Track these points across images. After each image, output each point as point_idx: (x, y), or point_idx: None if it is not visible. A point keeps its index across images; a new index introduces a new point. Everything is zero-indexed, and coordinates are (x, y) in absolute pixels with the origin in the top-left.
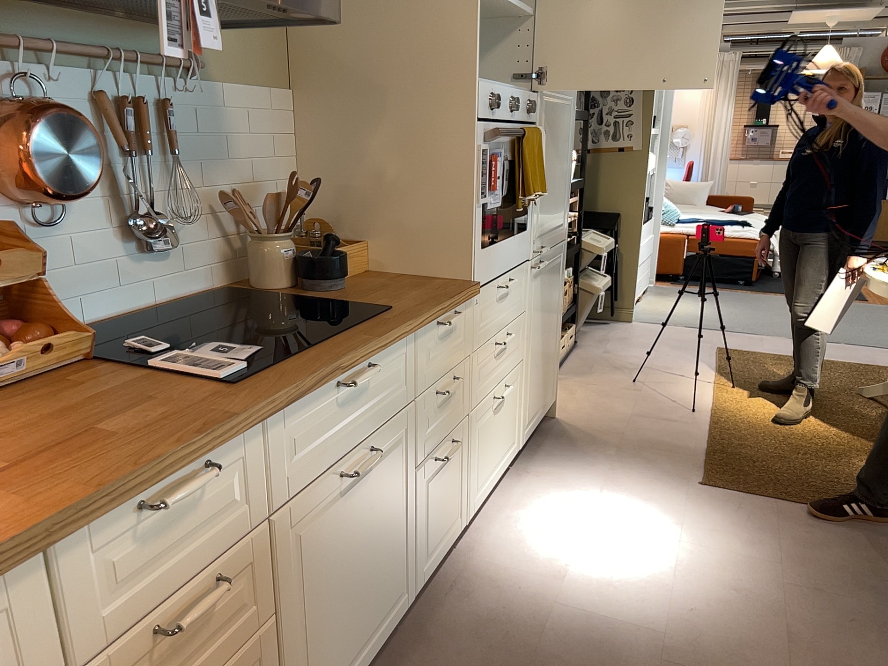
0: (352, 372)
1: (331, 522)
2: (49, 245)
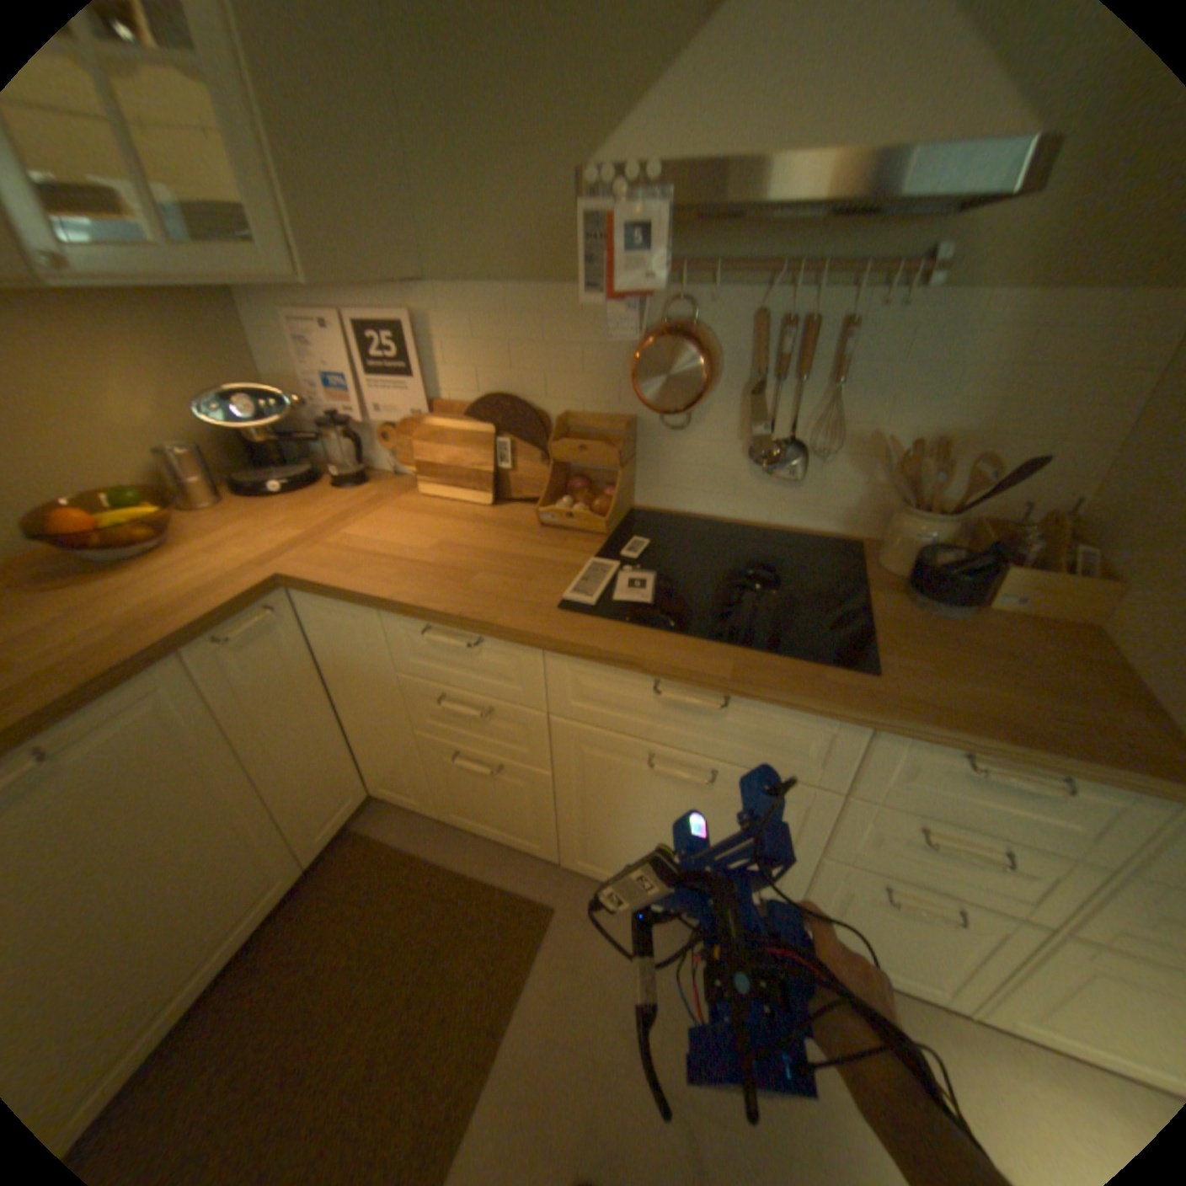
0: (689, 685)
1: (629, 775)
2: (671, 442)
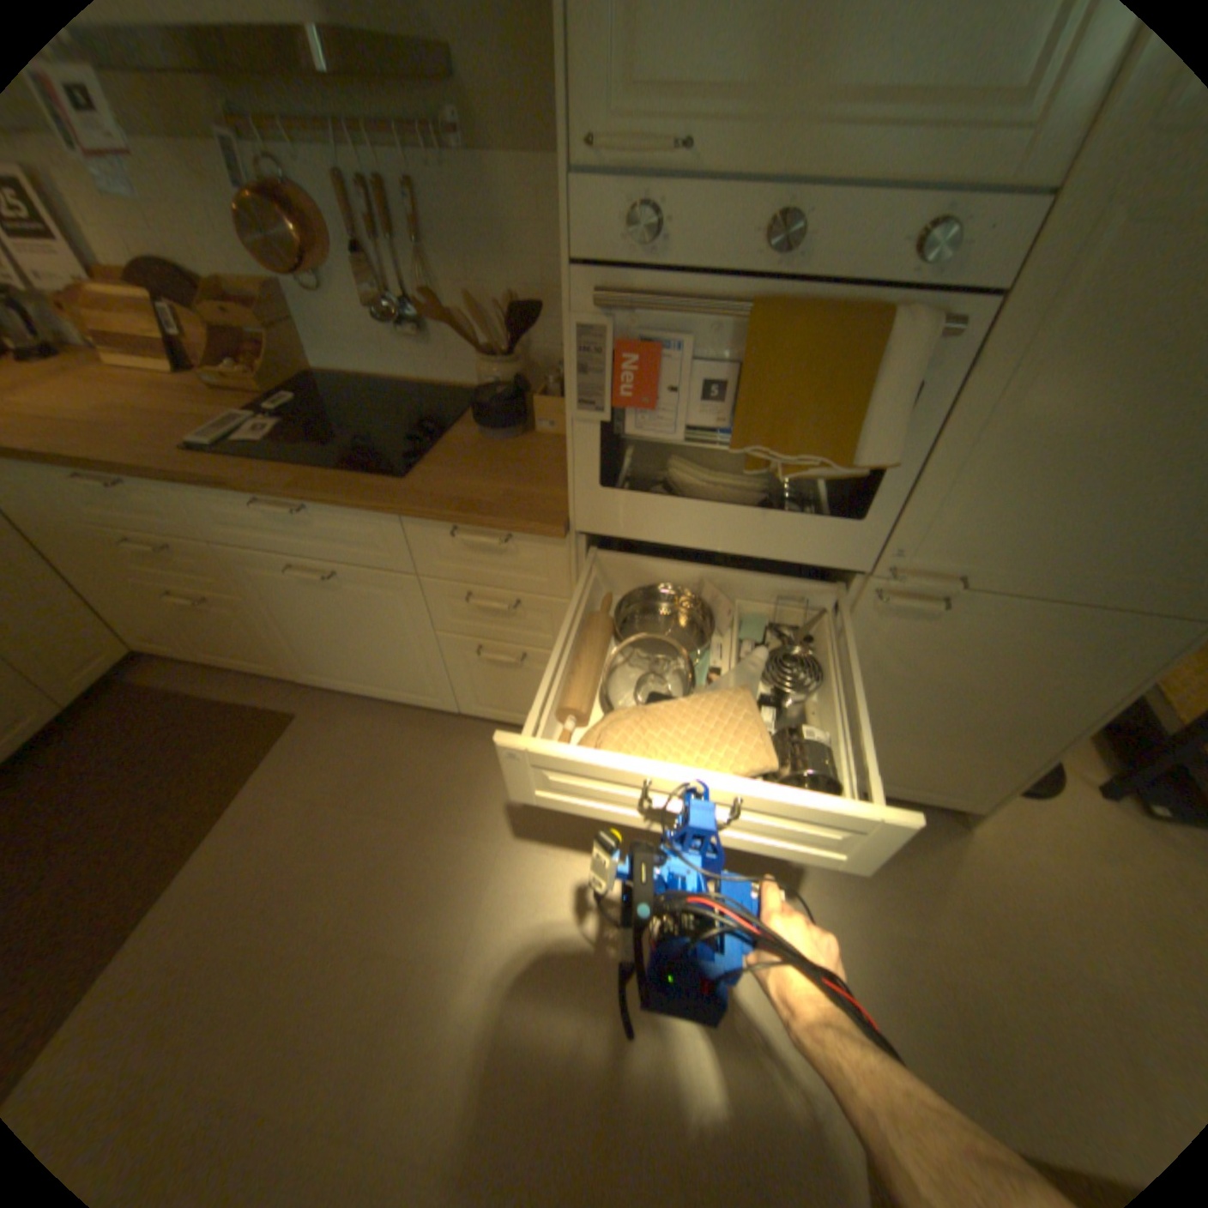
0: (275, 501)
1: (287, 589)
2: (315, 305)
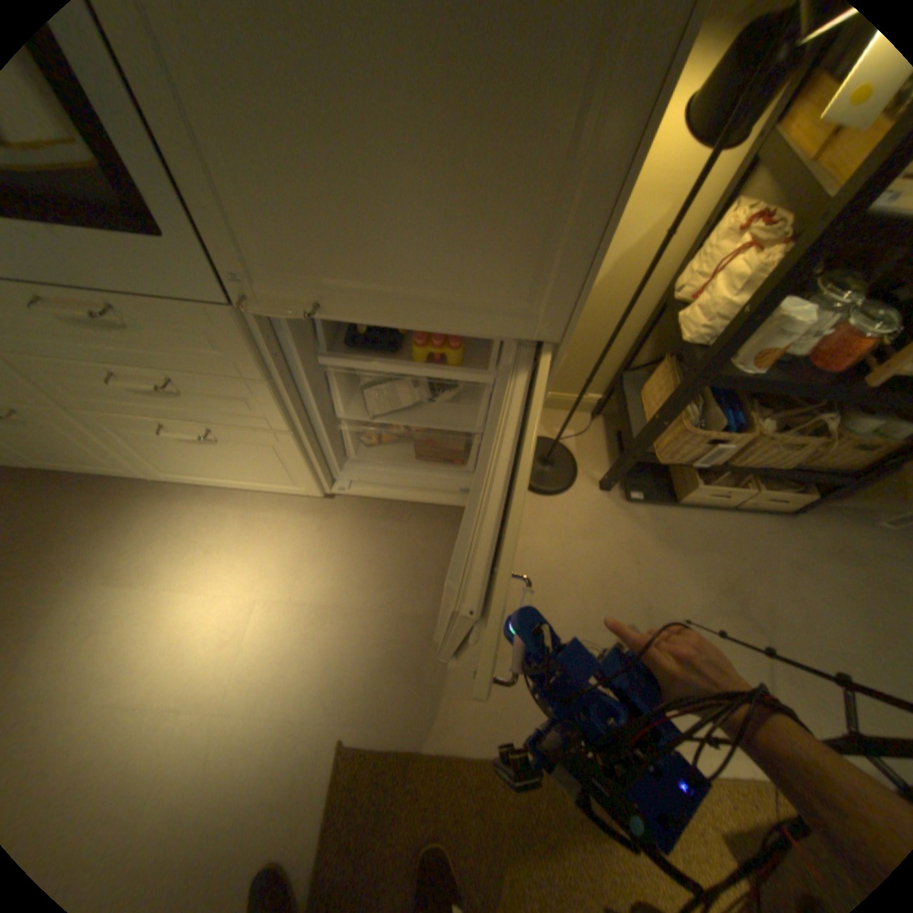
0: None
1: None
2: None
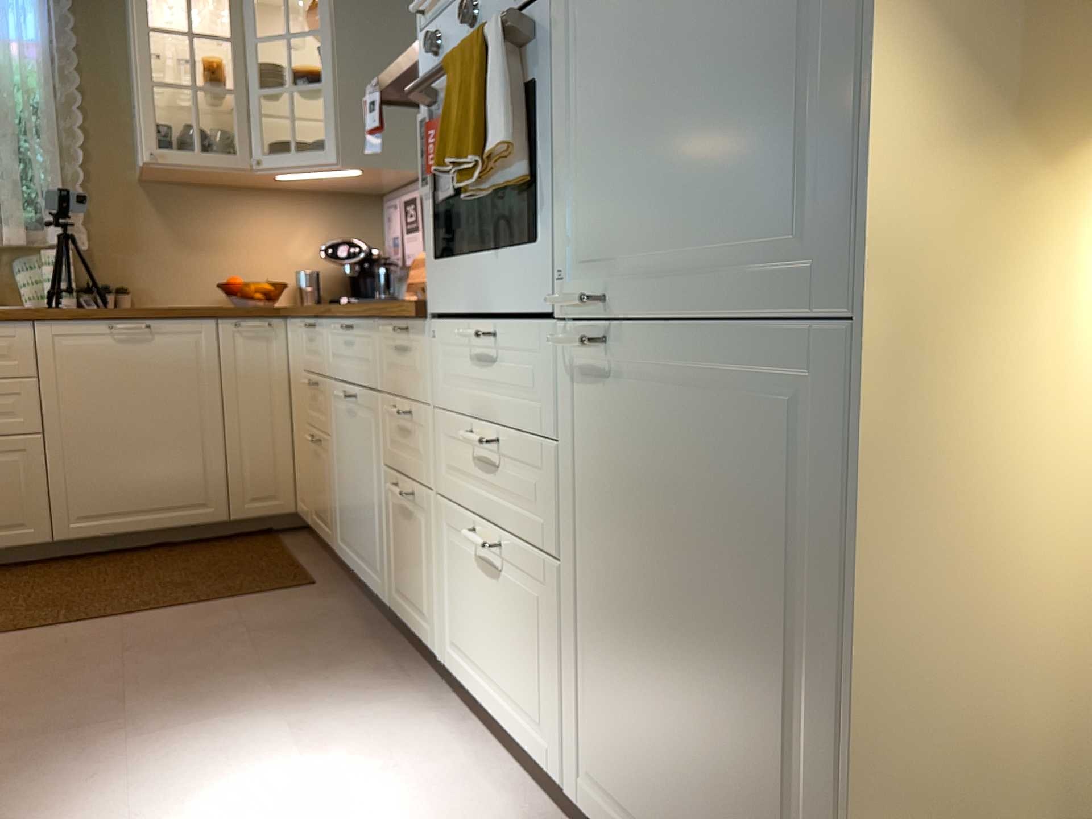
0: (346, 324)
1: (342, 420)
2: None
